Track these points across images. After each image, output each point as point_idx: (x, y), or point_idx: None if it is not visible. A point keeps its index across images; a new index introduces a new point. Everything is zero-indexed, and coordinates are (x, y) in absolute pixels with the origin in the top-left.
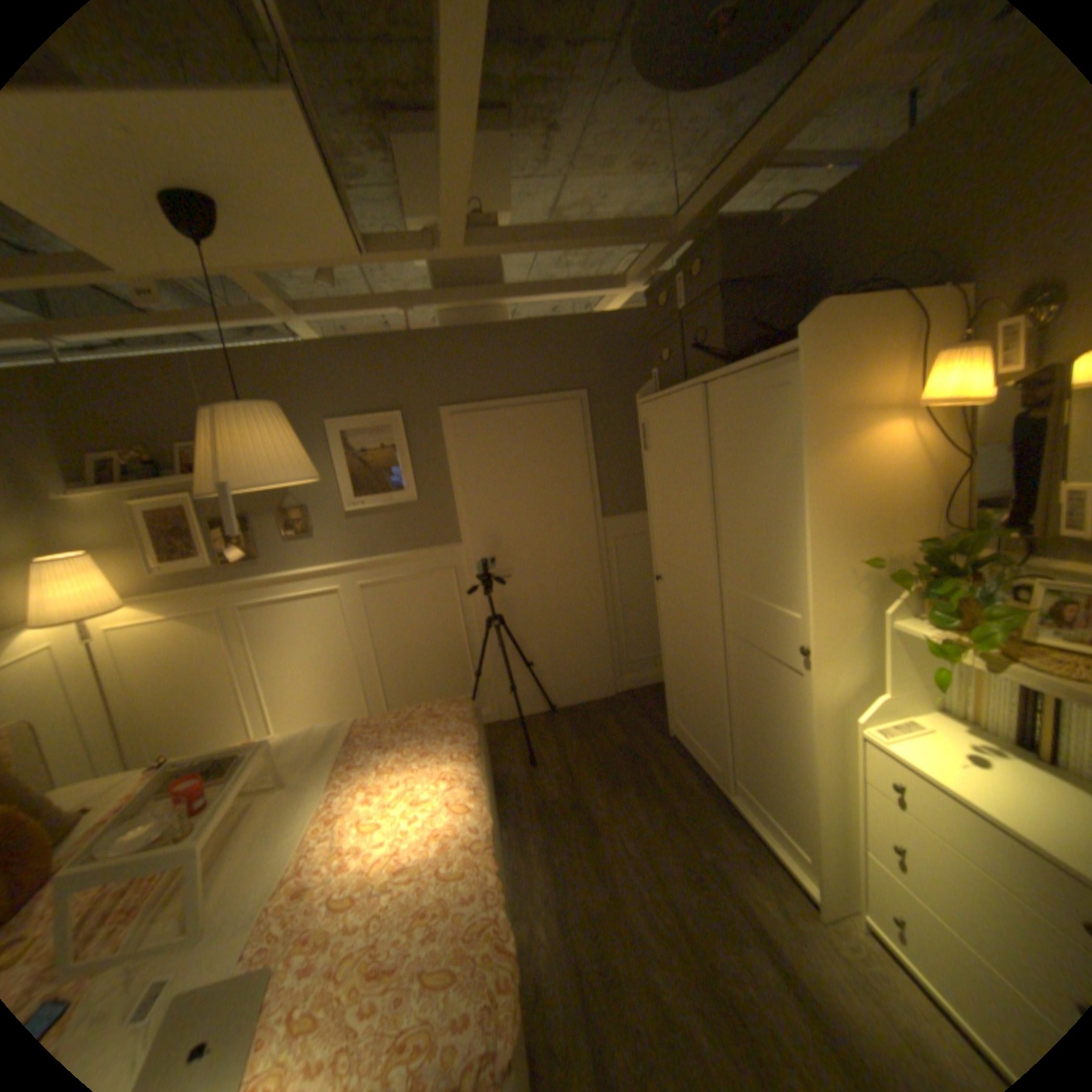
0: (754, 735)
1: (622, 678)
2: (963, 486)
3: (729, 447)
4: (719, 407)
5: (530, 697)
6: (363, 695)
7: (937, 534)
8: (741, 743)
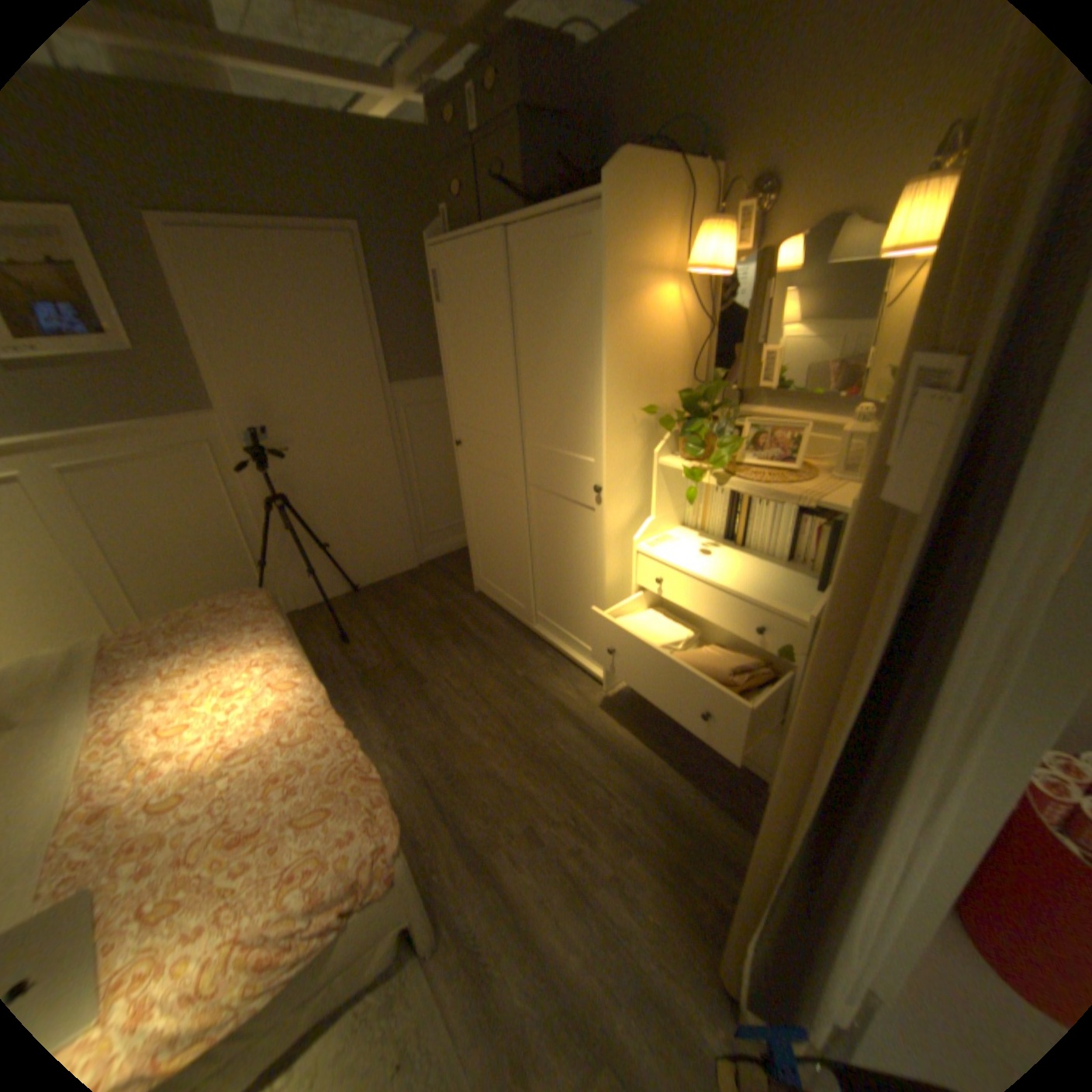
0: (552, 569)
1: (423, 548)
2: (704, 349)
3: (531, 301)
4: (520, 255)
5: (328, 580)
6: (100, 608)
7: (686, 389)
8: (541, 579)
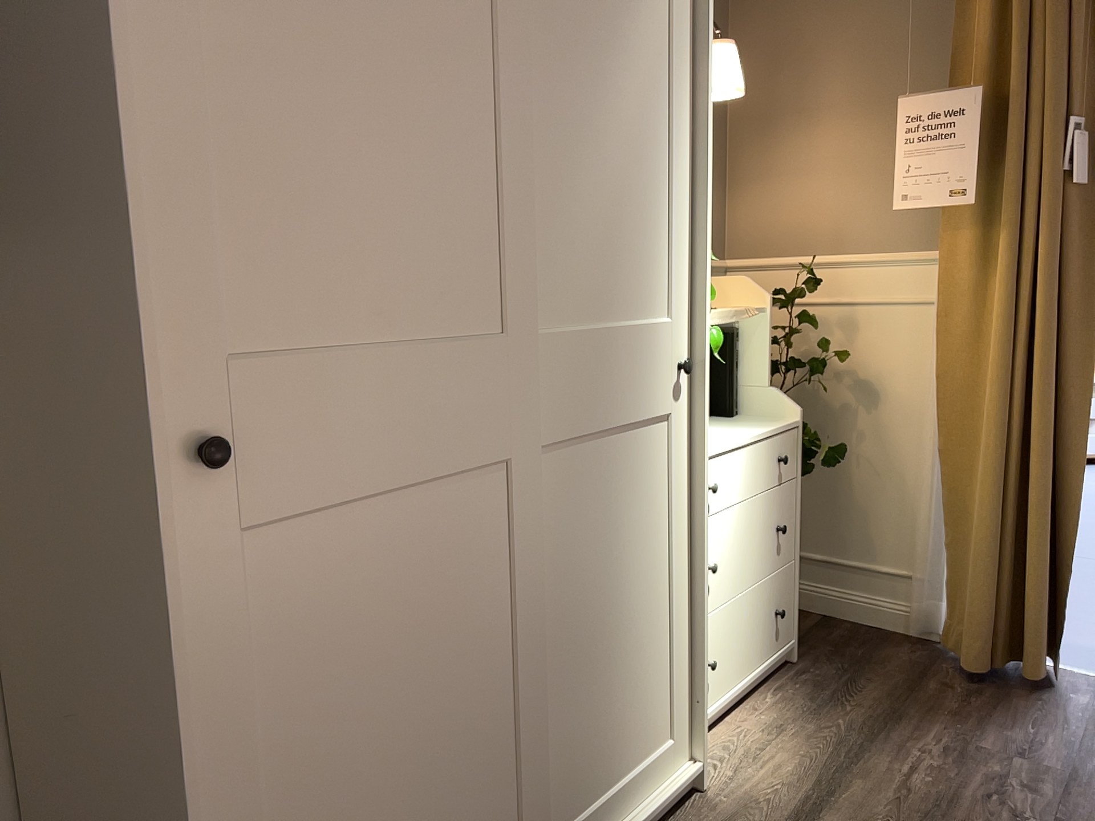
0: (588, 644)
1: None
2: None
3: None
4: None
5: None
6: None
7: None
8: (556, 716)
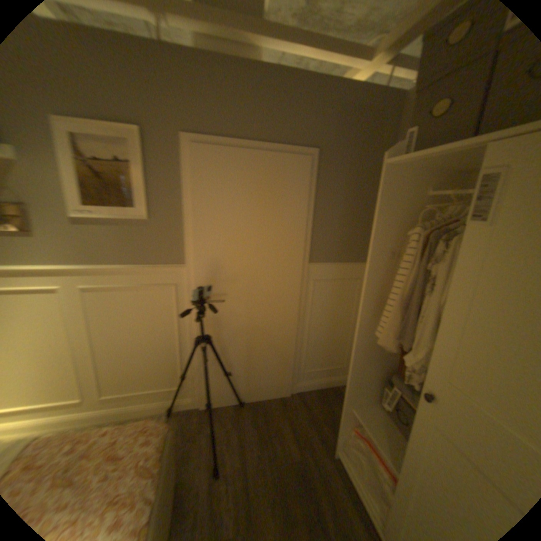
0: None
1: (297, 382)
2: None
3: None
4: None
5: (224, 393)
6: (75, 382)
7: None
8: None
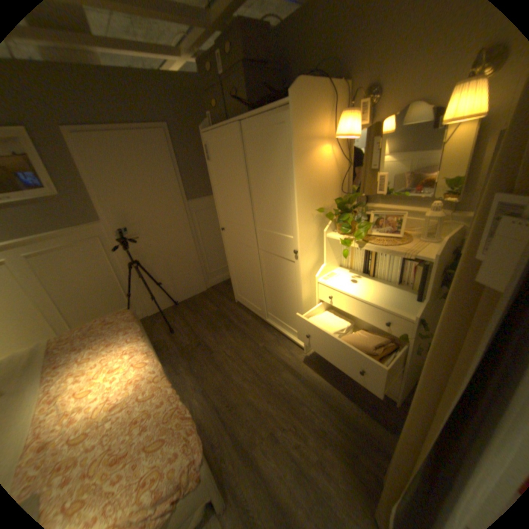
0: (274, 291)
1: (208, 281)
2: (346, 176)
3: (254, 157)
4: (247, 135)
5: (161, 300)
6: (48, 324)
7: (338, 197)
8: (268, 296)
